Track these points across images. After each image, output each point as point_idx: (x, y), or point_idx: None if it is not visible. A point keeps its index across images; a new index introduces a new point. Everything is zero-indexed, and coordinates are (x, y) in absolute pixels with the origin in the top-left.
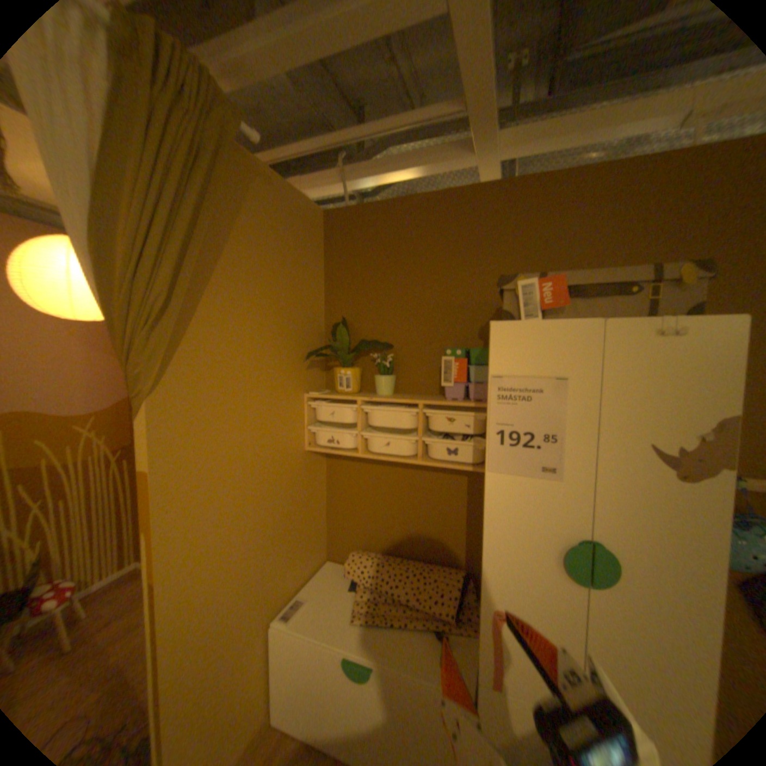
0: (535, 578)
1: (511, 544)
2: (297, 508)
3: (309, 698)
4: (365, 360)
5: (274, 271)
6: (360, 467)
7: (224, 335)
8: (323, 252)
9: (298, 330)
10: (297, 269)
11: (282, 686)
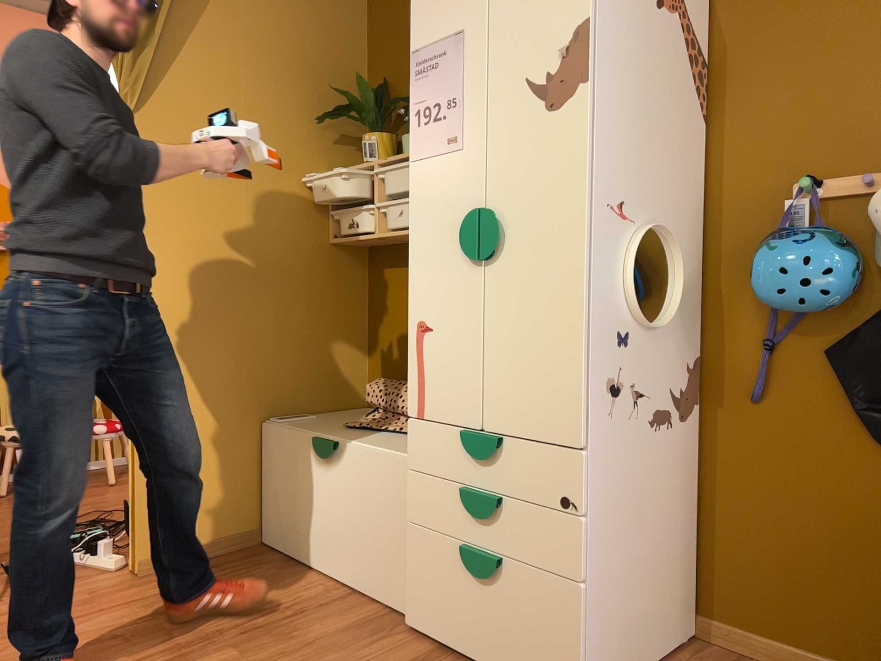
0: (444, 270)
1: (427, 237)
2: (313, 308)
3: (290, 497)
4: (405, 129)
5: (284, 20)
6: (399, 273)
7: (216, 78)
8: (367, 4)
9: (321, 93)
10: (321, 21)
11: (270, 490)
